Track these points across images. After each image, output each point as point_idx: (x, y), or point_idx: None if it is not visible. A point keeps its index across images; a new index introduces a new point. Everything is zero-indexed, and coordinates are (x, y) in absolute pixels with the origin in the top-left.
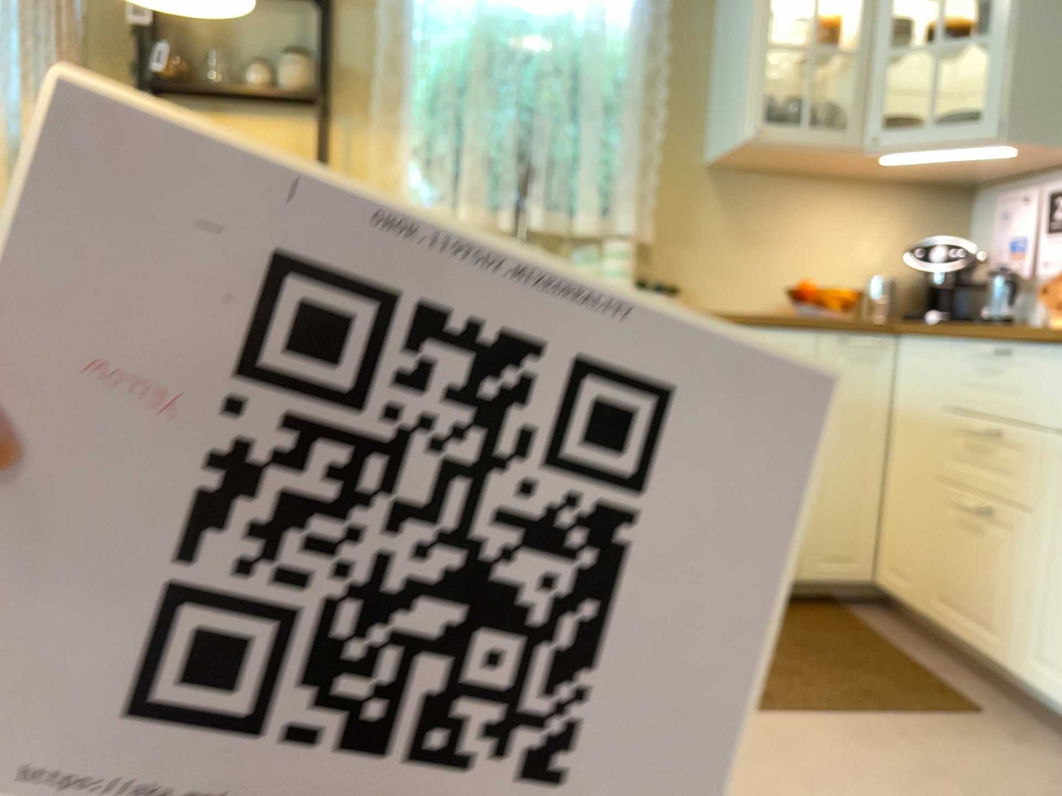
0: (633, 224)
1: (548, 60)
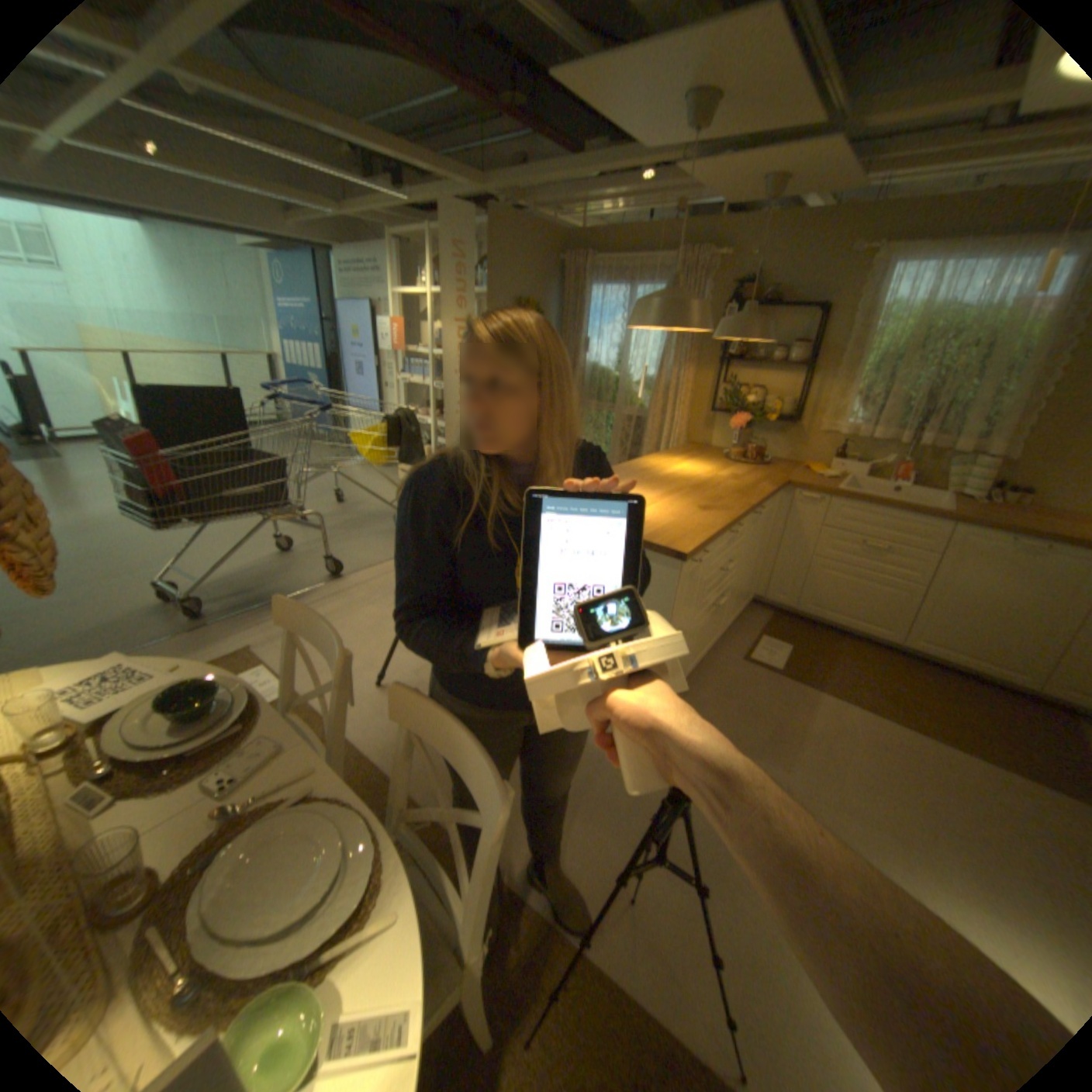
0: (1006, 446)
1: (967, 341)
